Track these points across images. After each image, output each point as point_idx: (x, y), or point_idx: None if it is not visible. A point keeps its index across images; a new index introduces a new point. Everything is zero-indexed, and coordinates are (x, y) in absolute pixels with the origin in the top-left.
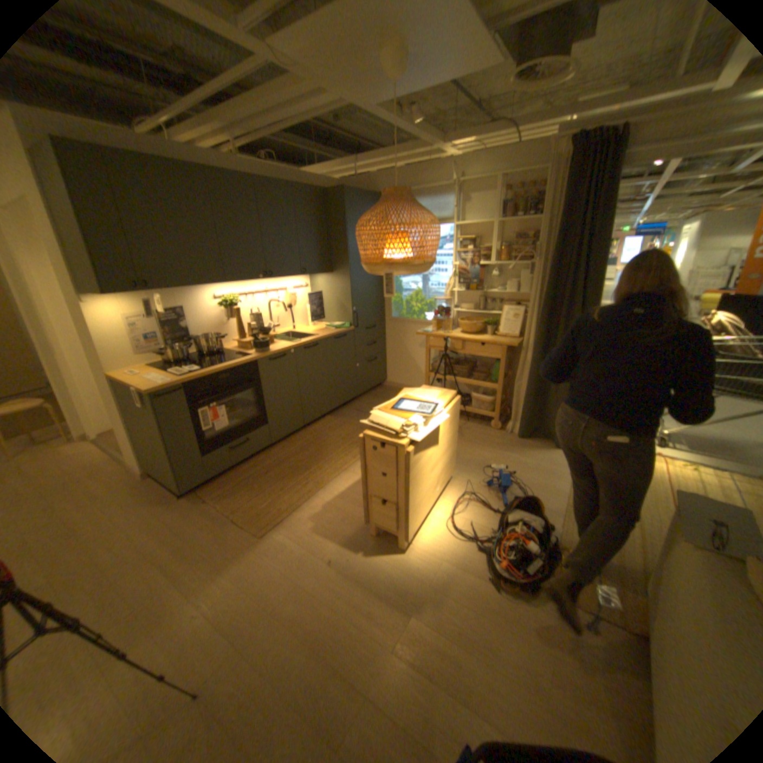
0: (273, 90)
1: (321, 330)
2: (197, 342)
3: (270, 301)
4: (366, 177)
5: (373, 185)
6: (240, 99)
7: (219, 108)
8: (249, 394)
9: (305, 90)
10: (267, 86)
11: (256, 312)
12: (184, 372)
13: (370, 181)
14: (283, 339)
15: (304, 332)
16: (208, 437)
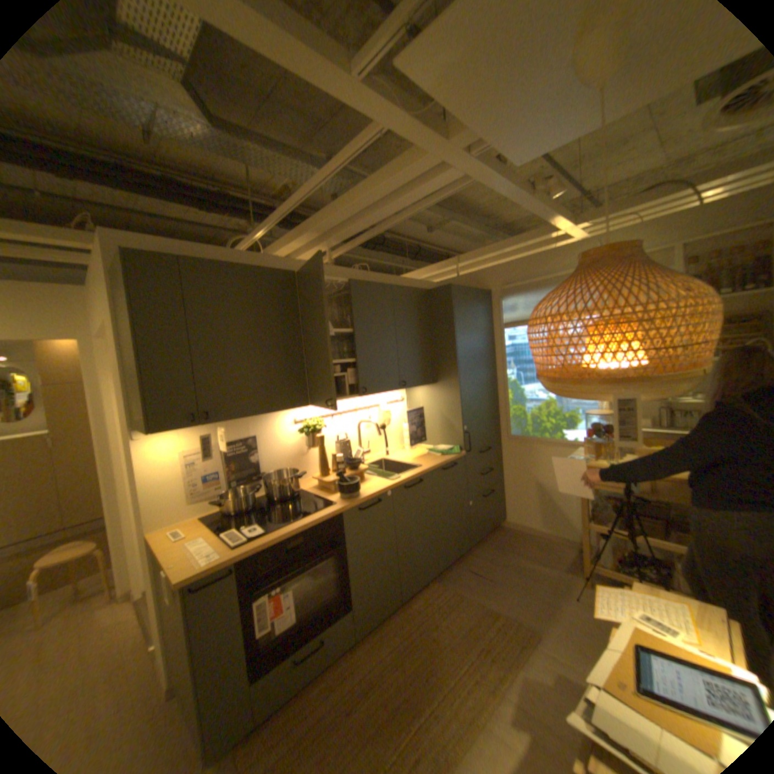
0: (383, 178)
1: (424, 457)
2: (268, 483)
3: (360, 422)
4: (472, 275)
5: (481, 283)
6: (343, 198)
7: (319, 214)
8: (329, 562)
9: (420, 175)
10: (375, 176)
11: (343, 437)
12: (242, 538)
13: (477, 279)
14: (375, 472)
15: (401, 459)
16: (265, 644)
